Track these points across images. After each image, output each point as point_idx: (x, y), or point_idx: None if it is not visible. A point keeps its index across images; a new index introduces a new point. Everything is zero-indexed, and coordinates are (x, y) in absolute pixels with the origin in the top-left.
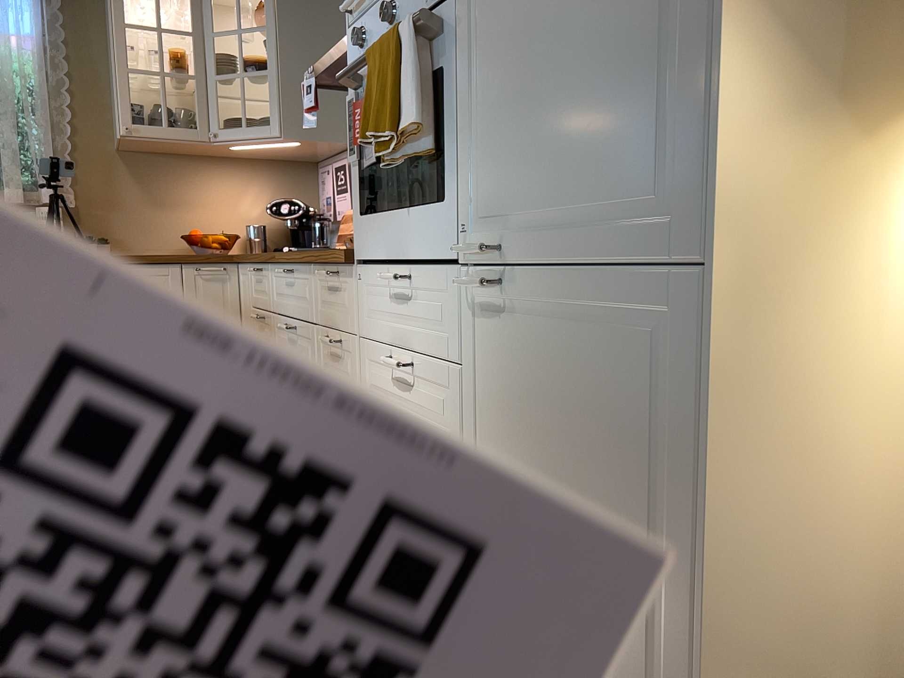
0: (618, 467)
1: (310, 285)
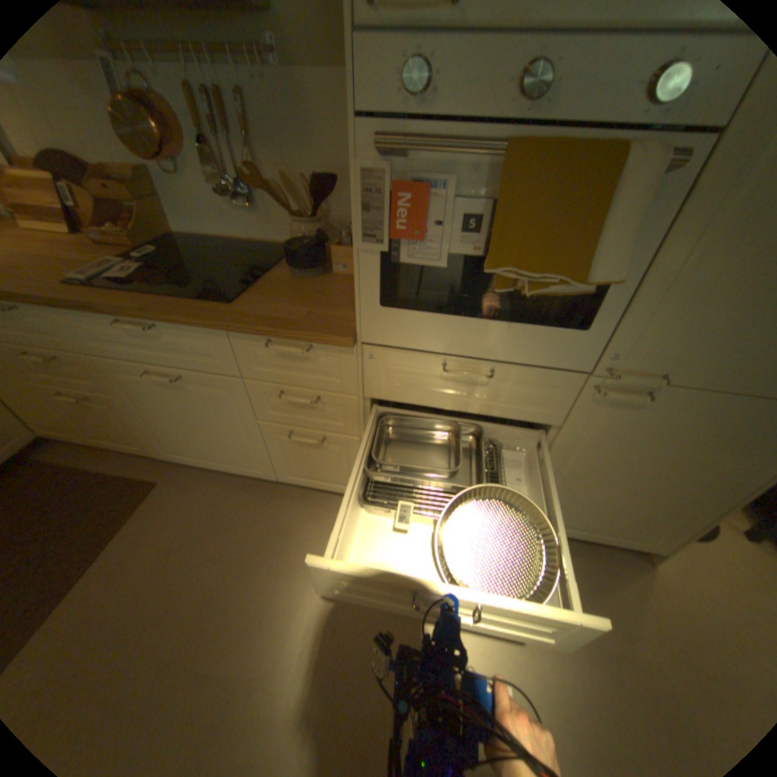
0: (707, 467)
1: (220, 346)
